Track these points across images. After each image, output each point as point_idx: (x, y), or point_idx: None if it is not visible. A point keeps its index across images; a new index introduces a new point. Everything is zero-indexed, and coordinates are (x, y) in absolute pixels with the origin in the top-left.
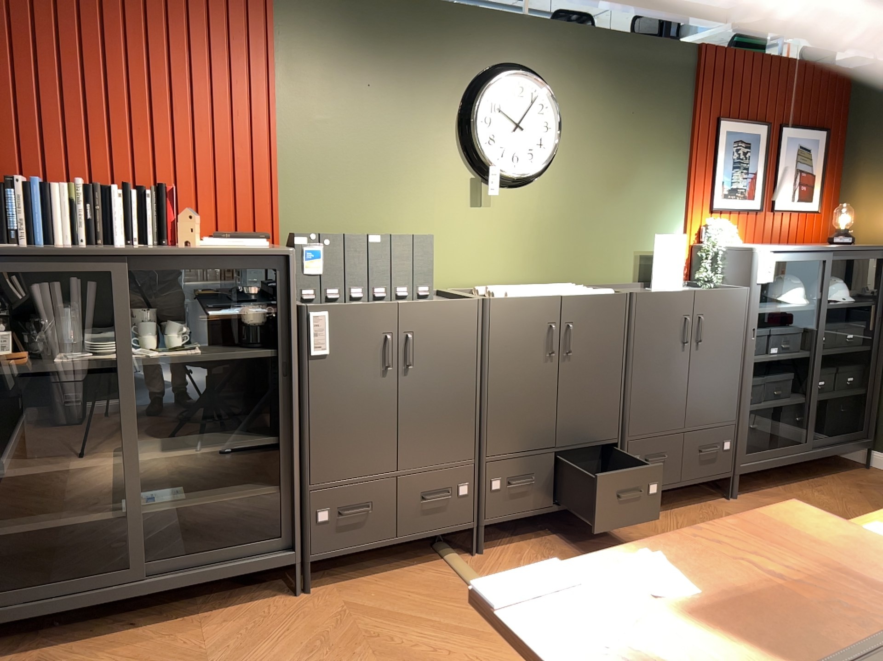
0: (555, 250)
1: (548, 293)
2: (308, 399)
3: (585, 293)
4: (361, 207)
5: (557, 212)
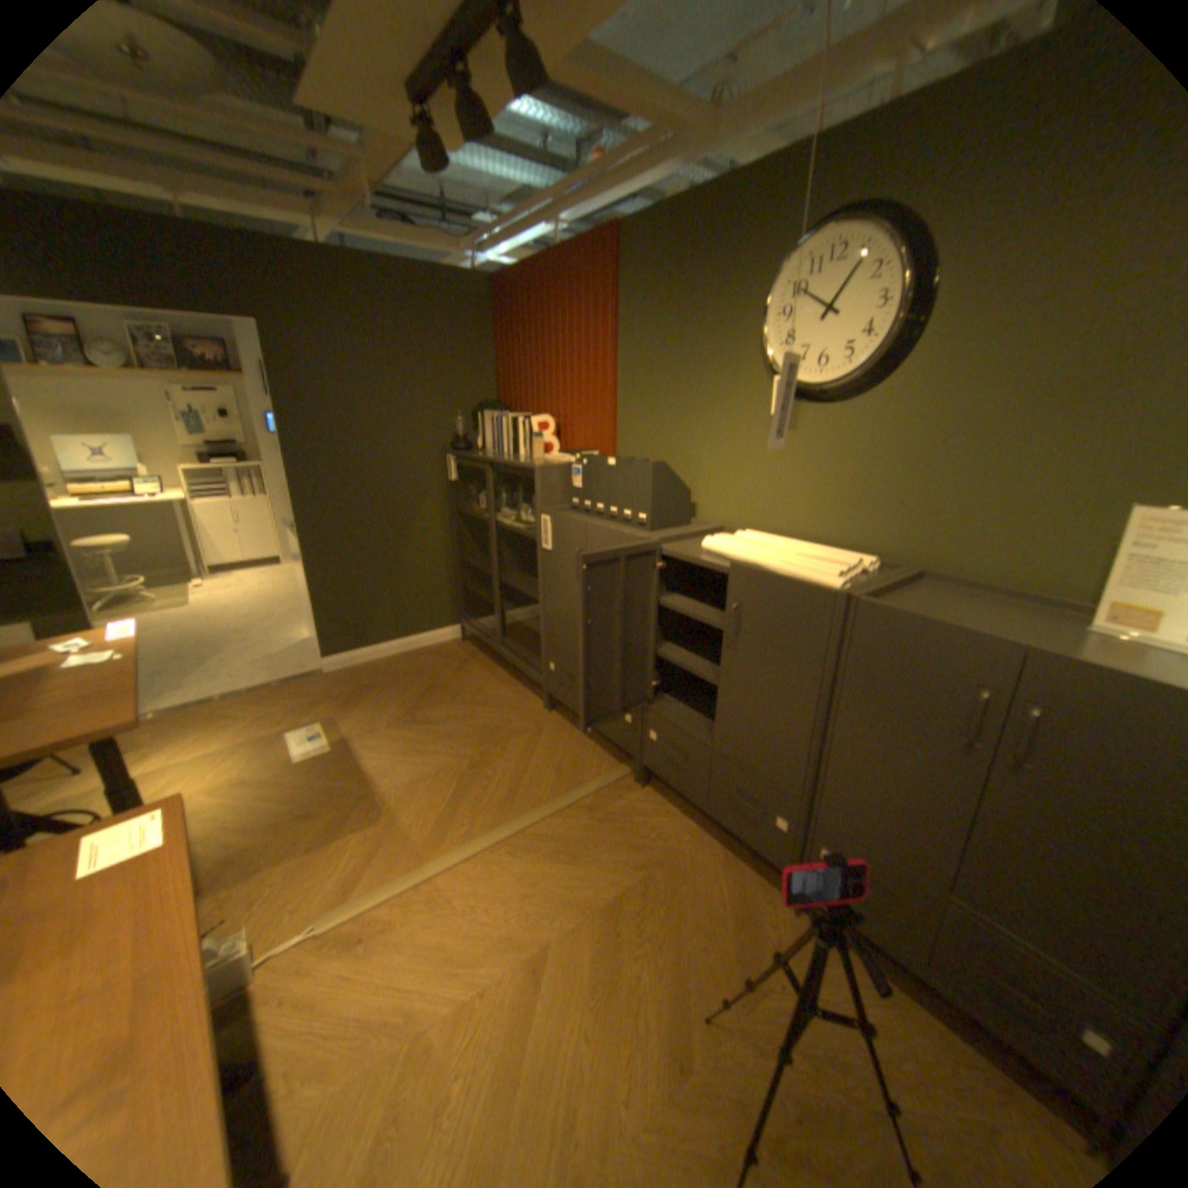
0: (895, 504)
1: (744, 556)
2: (546, 580)
3: (793, 571)
4: (667, 431)
5: (907, 441)
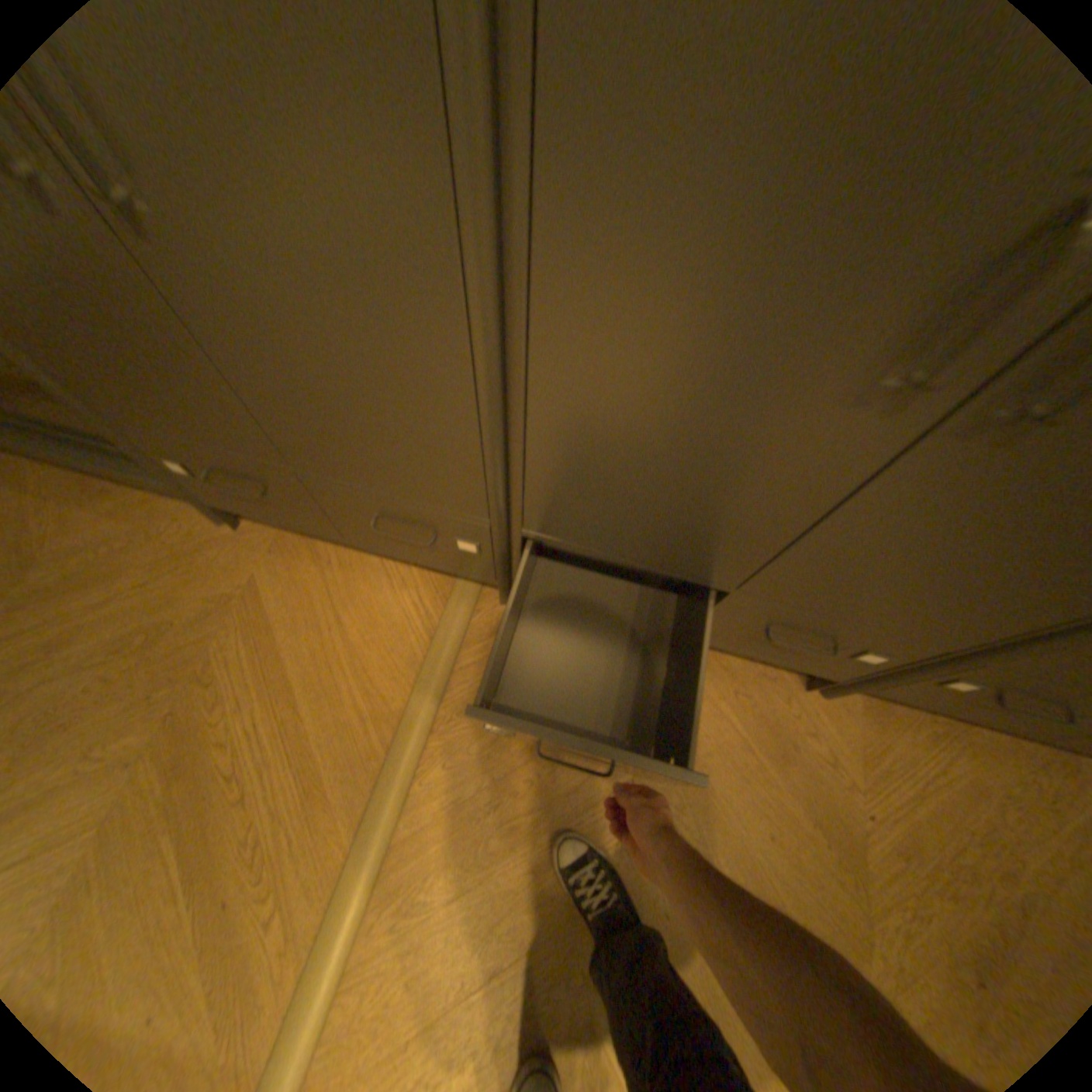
0: None
1: None
2: None
3: None
4: None
5: None
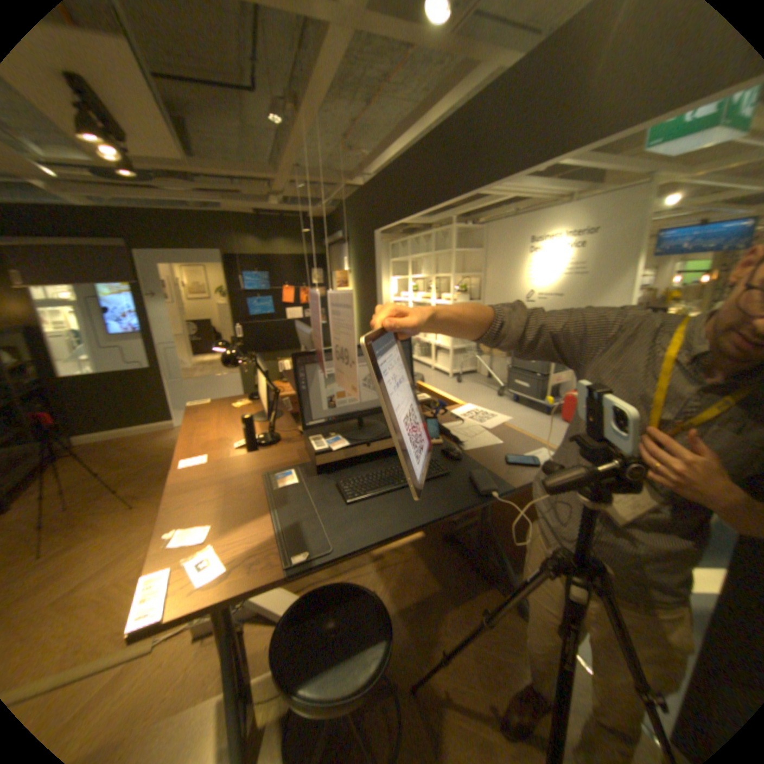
0: None
1: None
2: None
3: None
4: None
5: None
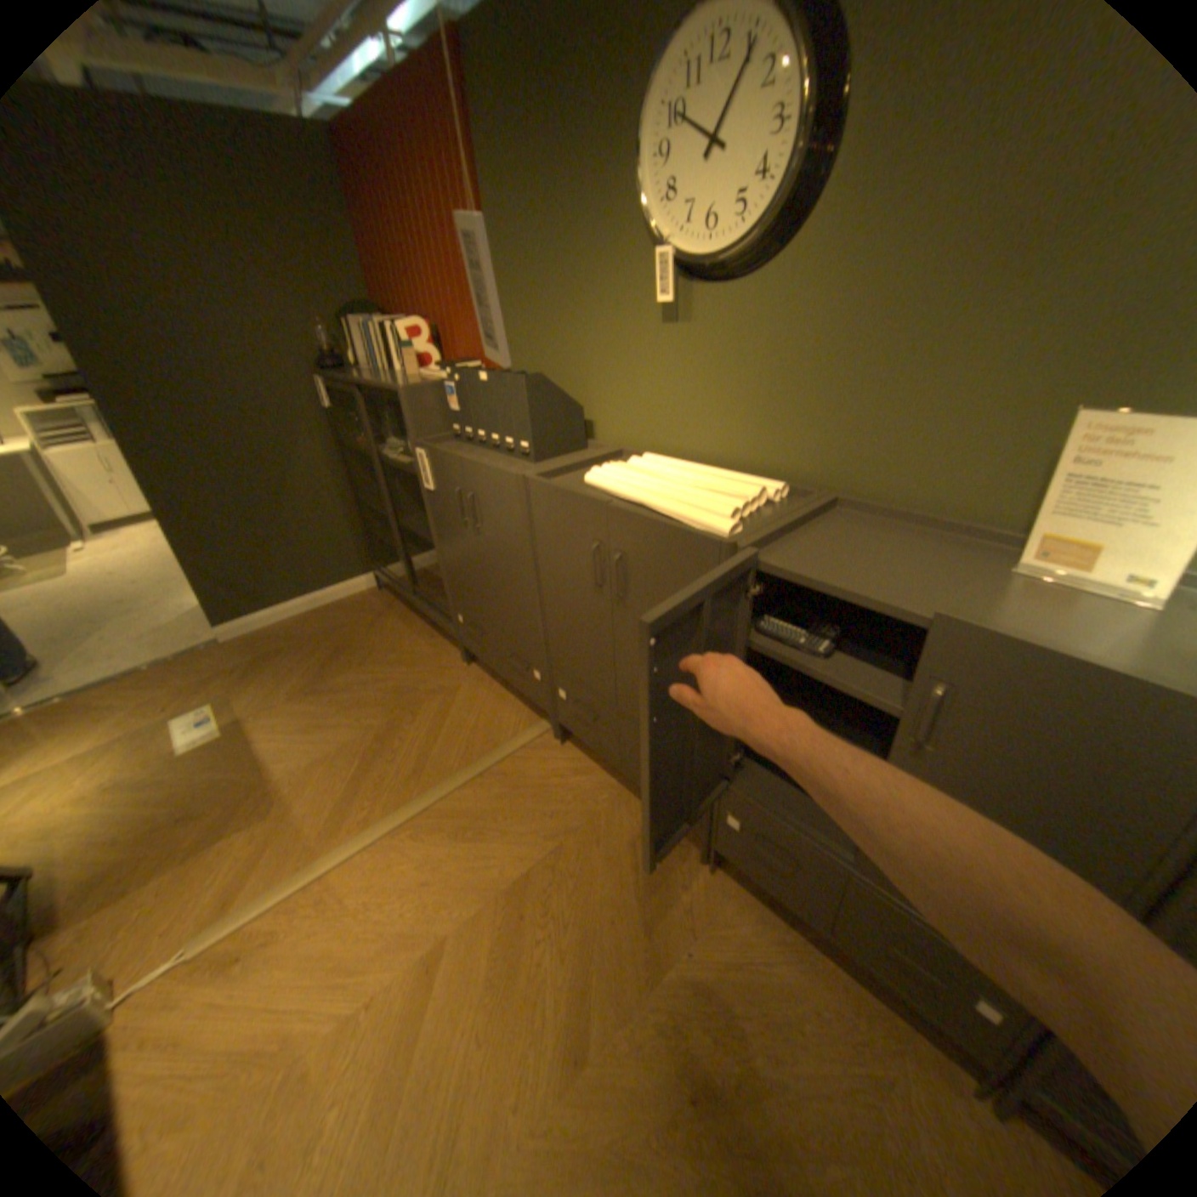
0: (804, 413)
1: (627, 493)
2: (435, 523)
3: (678, 512)
4: (551, 329)
5: (816, 329)
